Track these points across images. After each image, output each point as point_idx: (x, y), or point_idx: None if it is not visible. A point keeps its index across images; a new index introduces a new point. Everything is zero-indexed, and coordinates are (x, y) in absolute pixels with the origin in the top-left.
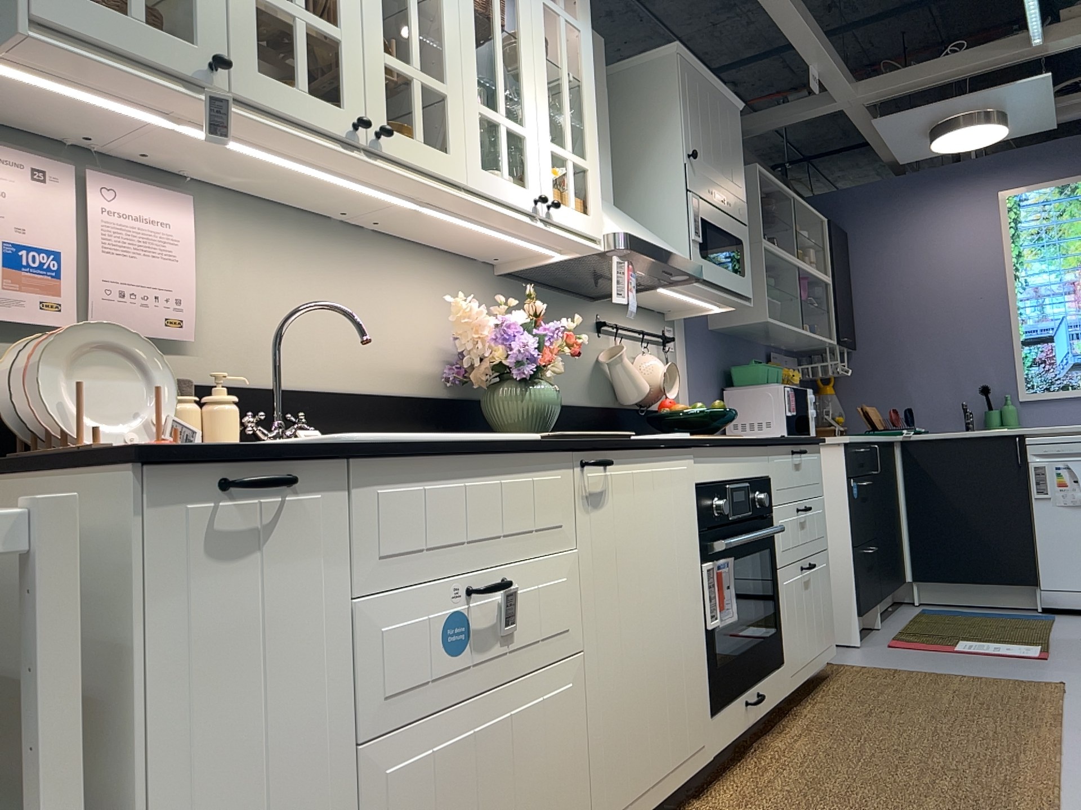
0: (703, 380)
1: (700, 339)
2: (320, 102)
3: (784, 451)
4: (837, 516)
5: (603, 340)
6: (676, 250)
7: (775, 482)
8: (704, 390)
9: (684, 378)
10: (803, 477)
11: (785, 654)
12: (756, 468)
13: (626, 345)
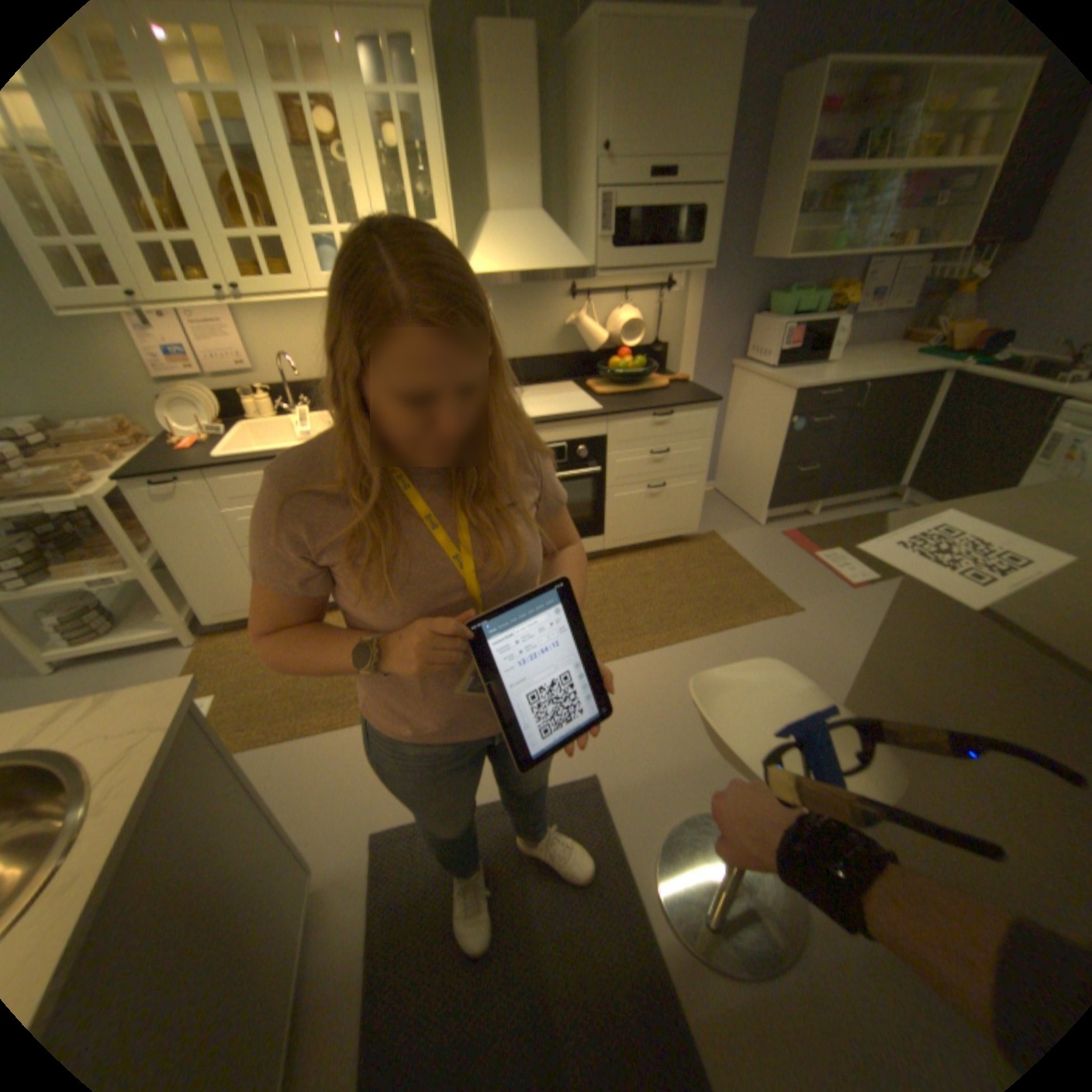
0: (723, 309)
1: (728, 271)
2: (196, 284)
3: (635, 416)
4: (777, 441)
5: (575, 303)
6: (564, 258)
7: (614, 438)
8: (721, 319)
9: (690, 312)
10: (665, 431)
11: (604, 531)
12: (580, 433)
13: (606, 301)
